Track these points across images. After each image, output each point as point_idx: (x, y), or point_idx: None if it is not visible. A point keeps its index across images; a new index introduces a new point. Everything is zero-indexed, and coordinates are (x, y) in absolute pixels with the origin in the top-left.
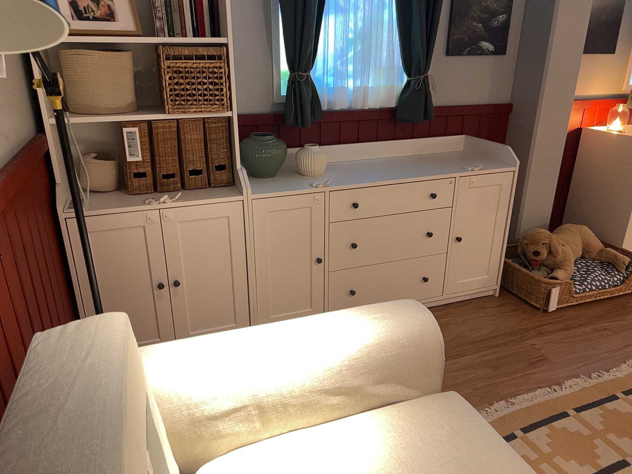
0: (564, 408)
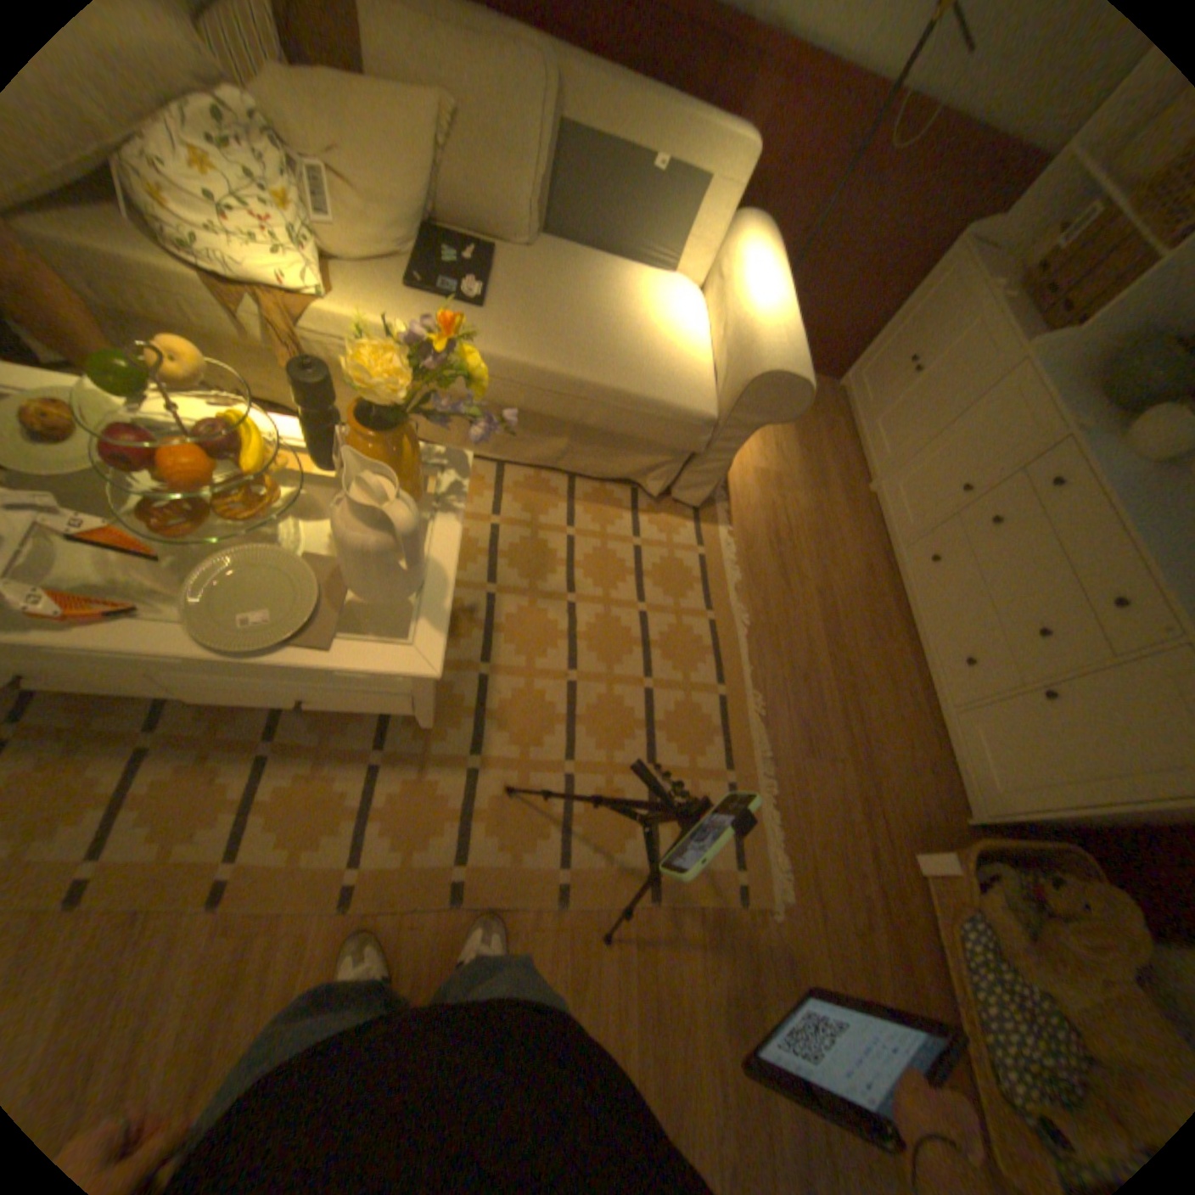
0: (729, 693)
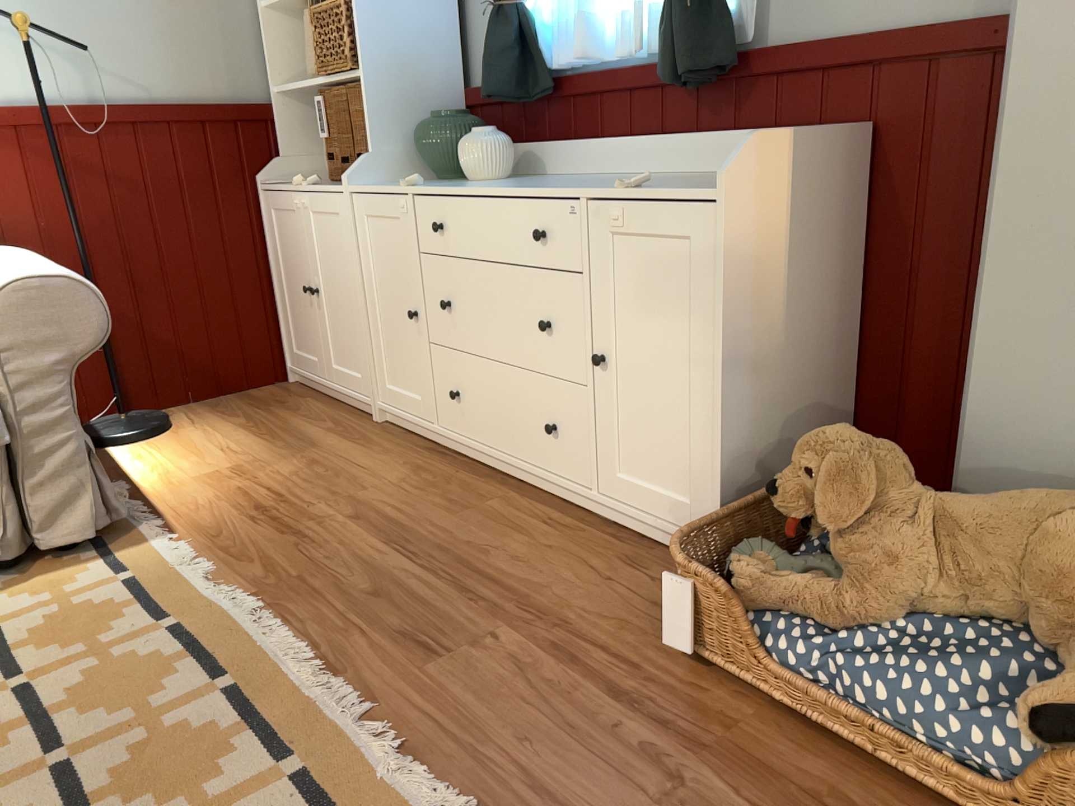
0: (240, 675)
